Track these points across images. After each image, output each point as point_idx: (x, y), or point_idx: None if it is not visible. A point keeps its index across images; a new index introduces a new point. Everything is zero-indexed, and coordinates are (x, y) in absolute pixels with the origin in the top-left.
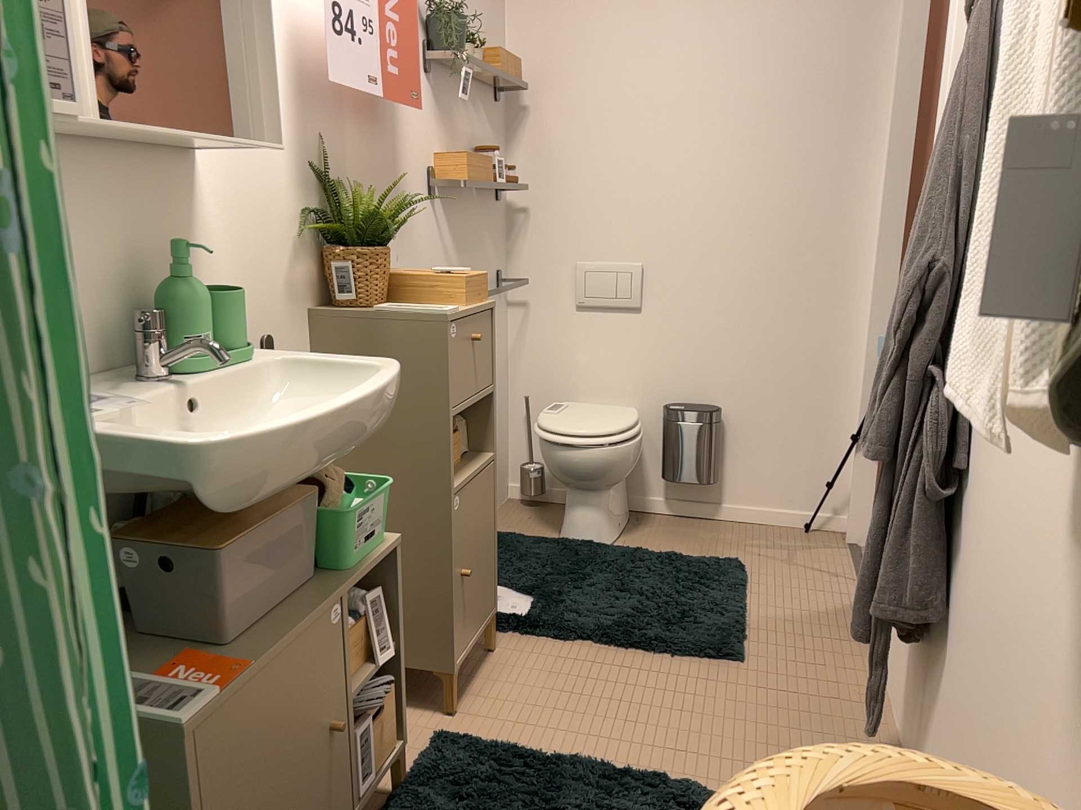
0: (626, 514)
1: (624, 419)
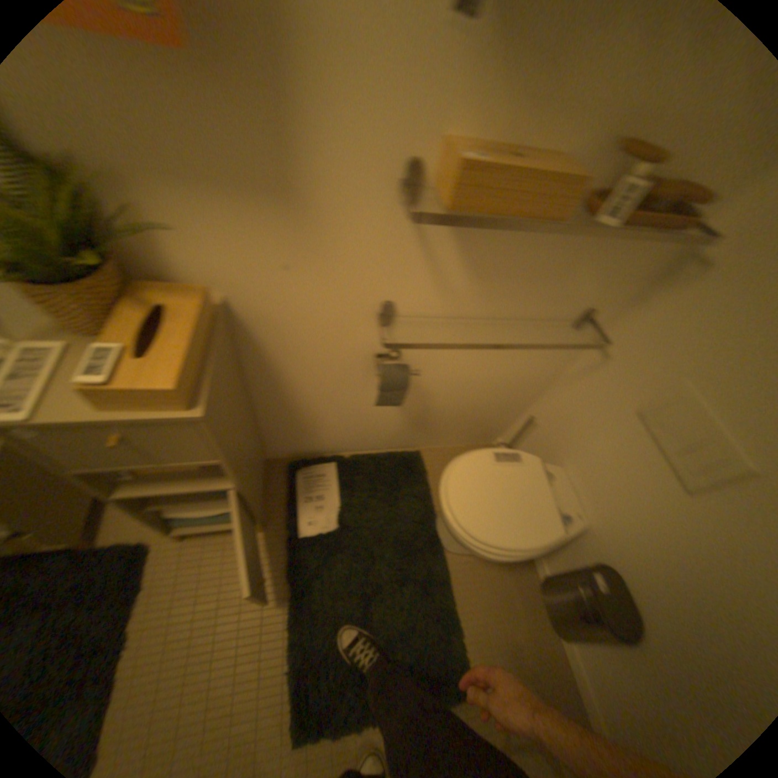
0: None
1: (522, 534)
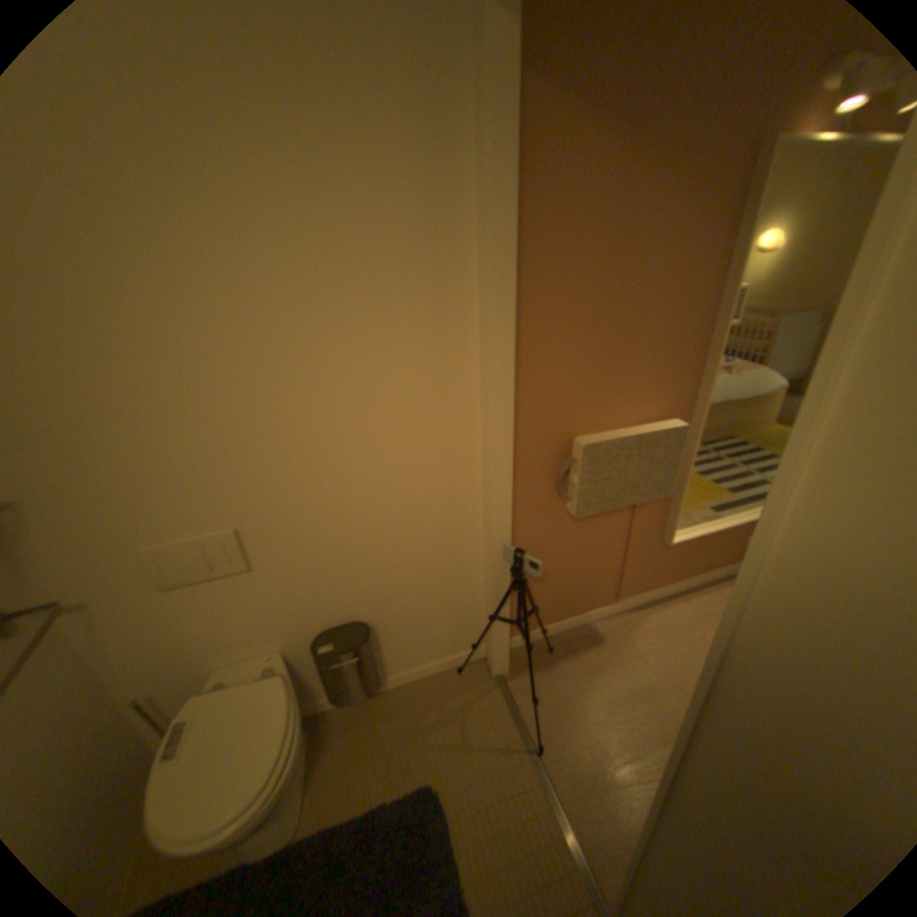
0: (298, 749)
1: (267, 728)
